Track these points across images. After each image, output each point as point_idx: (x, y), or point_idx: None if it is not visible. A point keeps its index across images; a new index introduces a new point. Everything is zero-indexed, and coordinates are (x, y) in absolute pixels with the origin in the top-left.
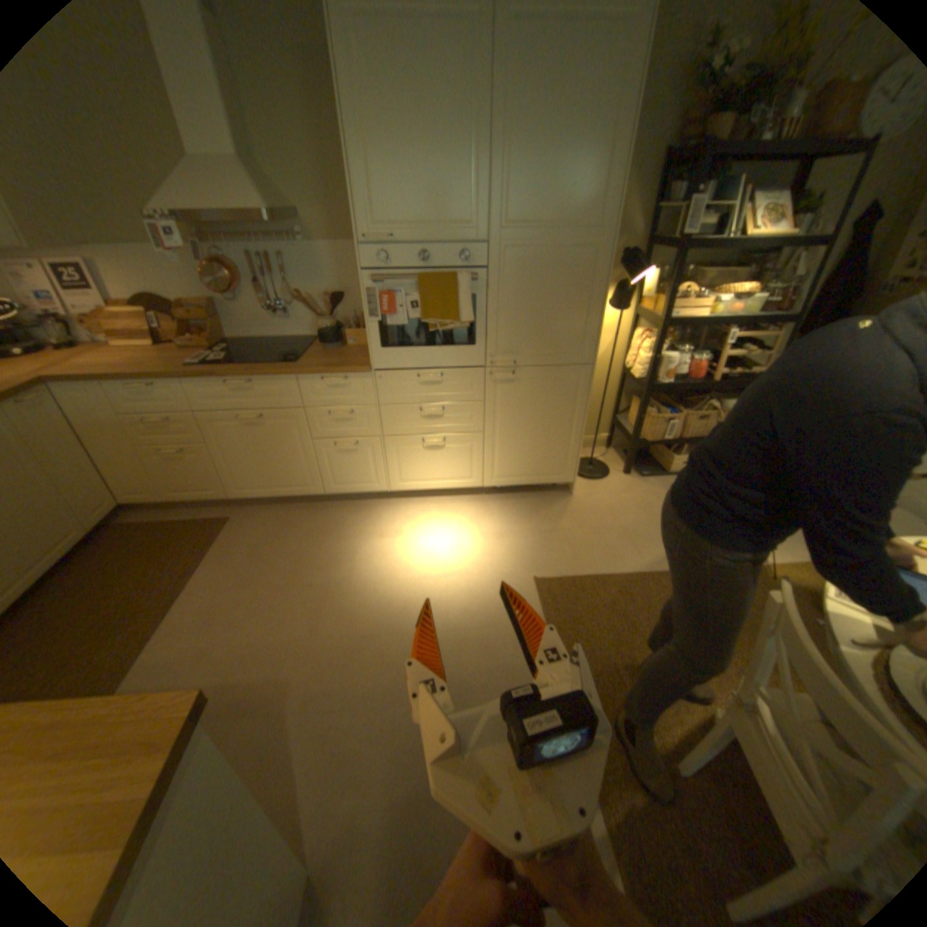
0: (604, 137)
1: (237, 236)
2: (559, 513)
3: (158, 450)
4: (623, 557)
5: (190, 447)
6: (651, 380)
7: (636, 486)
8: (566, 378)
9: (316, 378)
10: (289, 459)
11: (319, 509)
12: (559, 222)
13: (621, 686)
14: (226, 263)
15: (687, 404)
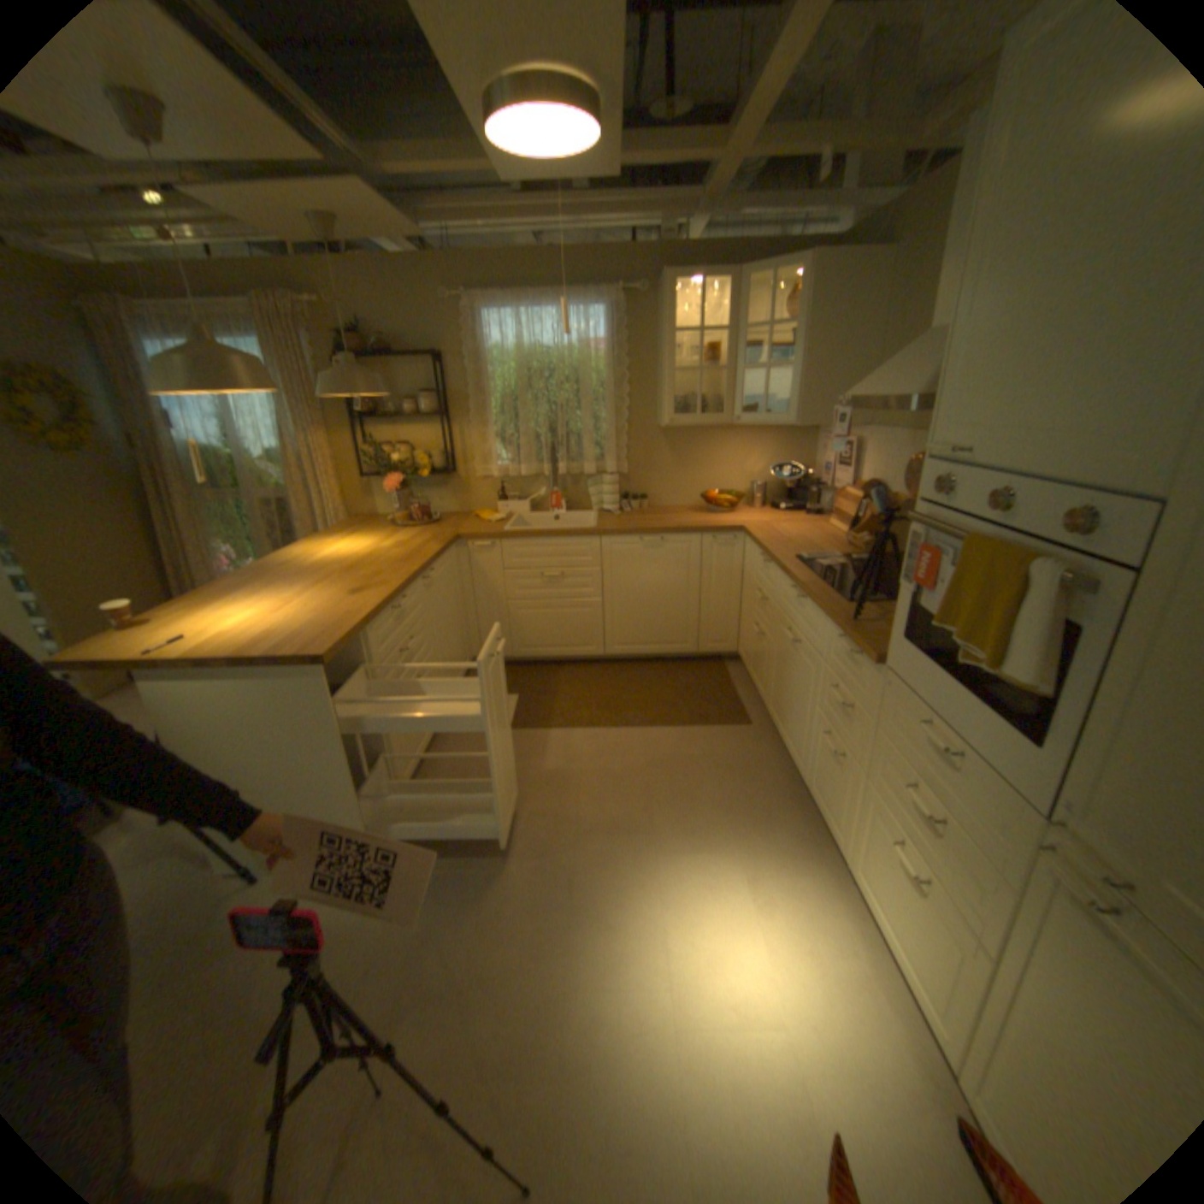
0: None
1: None
2: None
3: (756, 624)
4: None
5: (767, 636)
6: None
7: None
8: None
9: (840, 633)
10: (800, 712)
11: (793, 799)
12: None
13: None
14: None
15: None
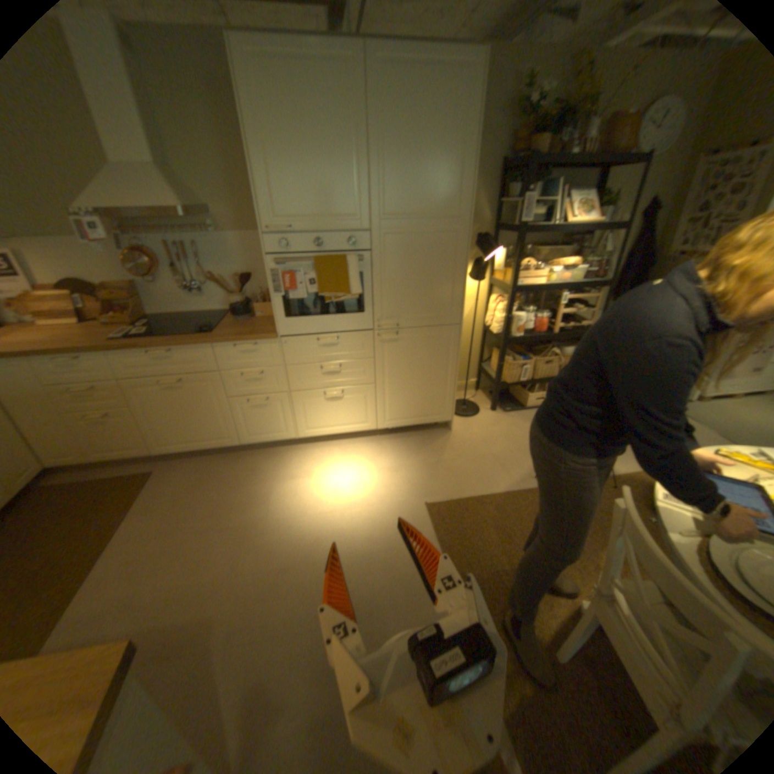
0: (456, 150)
1: (157, 228)
2: (442, 446)
3: (85, 414)
4: (497, 479)
5: (116, 410)
6: (507, 334)
7: (502, 419)
8: (440, 335)
9: (230, 345)
10: (208, 415)
11: (236, 458)
12: (426, 213)
13: (504, 589)
14: (147, 250)
15: (535, 352)
